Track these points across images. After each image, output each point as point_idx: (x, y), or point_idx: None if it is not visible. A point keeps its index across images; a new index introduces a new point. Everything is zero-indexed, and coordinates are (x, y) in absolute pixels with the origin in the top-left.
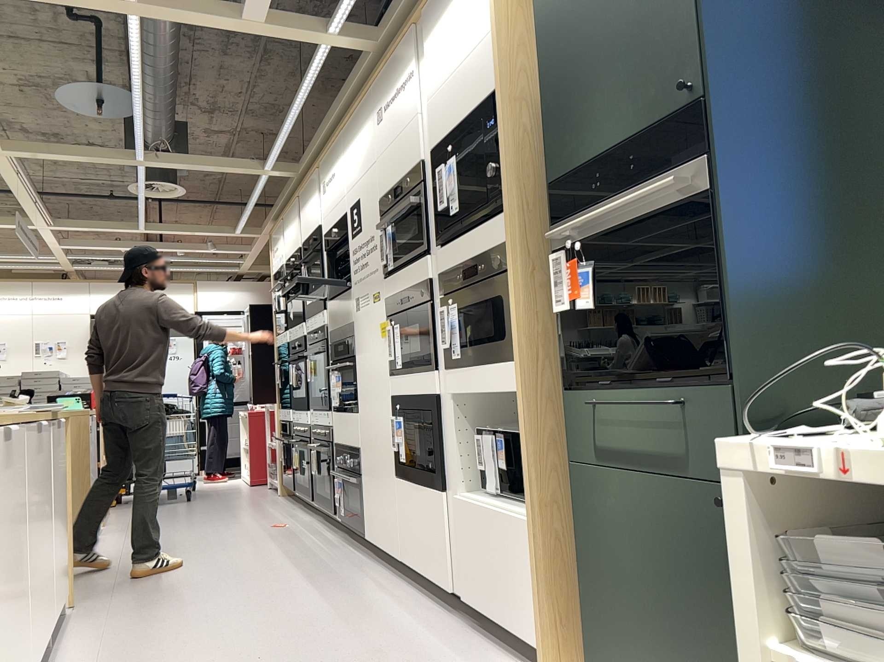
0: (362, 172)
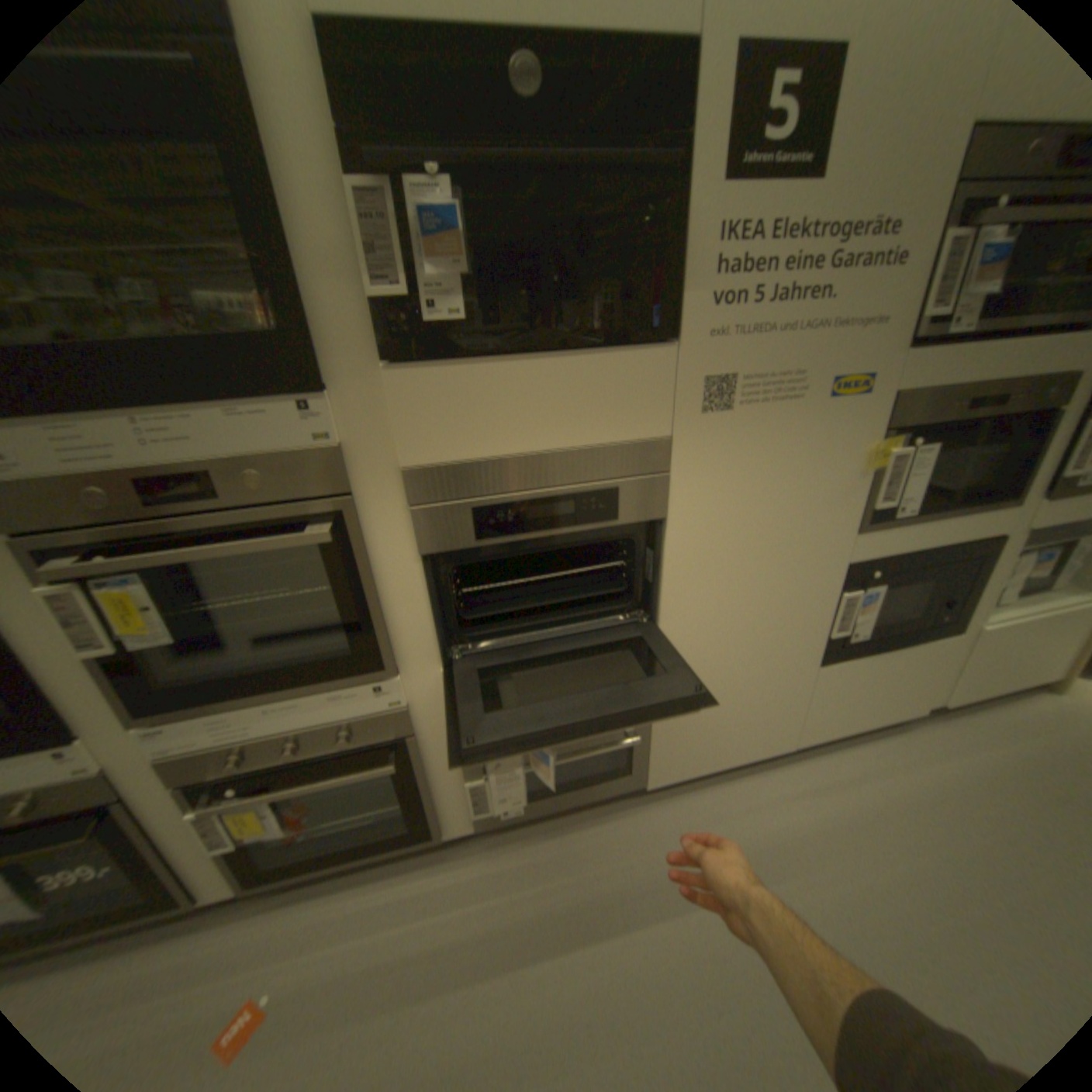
0: None
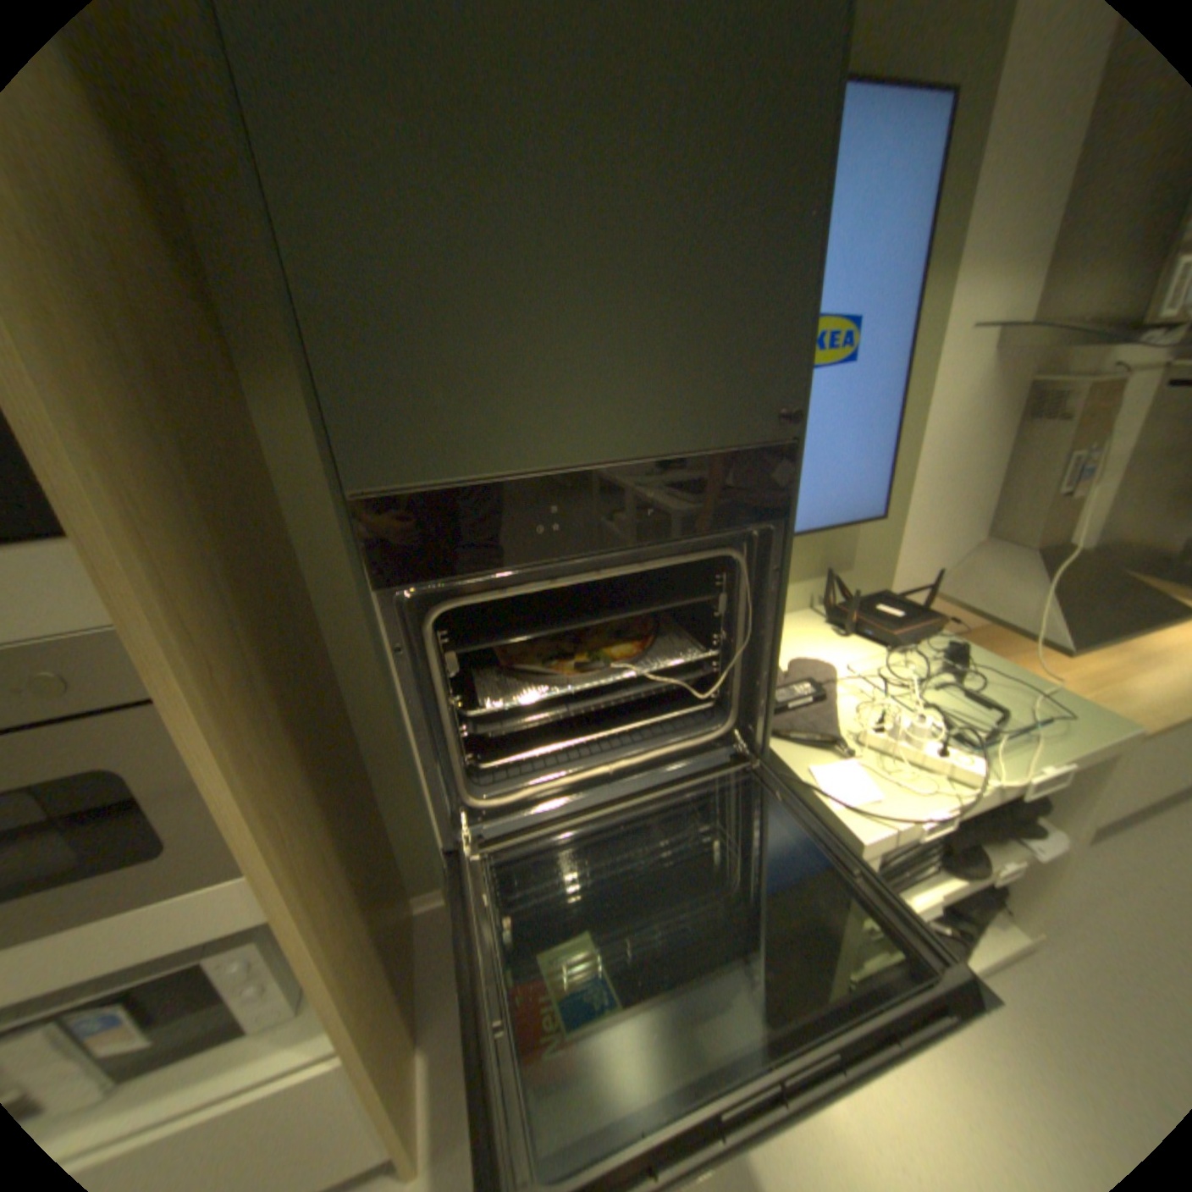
0: None
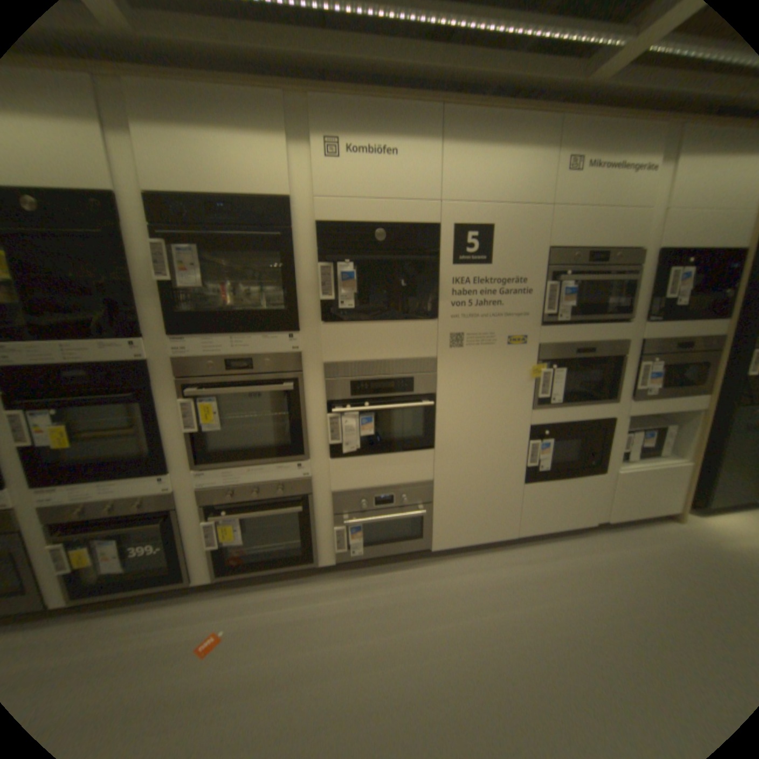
0: (512, 199)
